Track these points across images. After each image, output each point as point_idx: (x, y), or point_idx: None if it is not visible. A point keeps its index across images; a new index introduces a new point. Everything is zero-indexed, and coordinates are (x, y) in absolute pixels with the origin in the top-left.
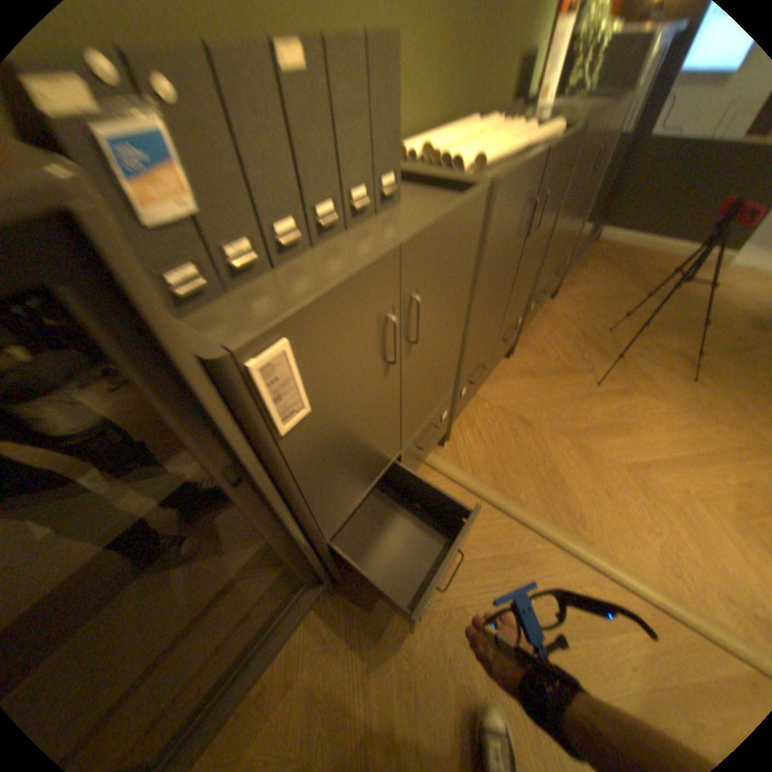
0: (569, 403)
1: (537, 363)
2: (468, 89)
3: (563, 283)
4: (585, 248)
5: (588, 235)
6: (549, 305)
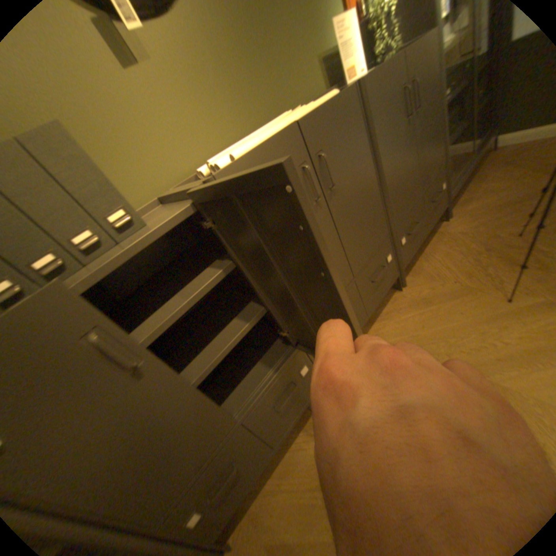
0: (471, 330)
1: (432, 290)
2: (267, 107)
3: (459, 202)
4: (483, 161)
5: (472, 151)
6: (444, 228)
